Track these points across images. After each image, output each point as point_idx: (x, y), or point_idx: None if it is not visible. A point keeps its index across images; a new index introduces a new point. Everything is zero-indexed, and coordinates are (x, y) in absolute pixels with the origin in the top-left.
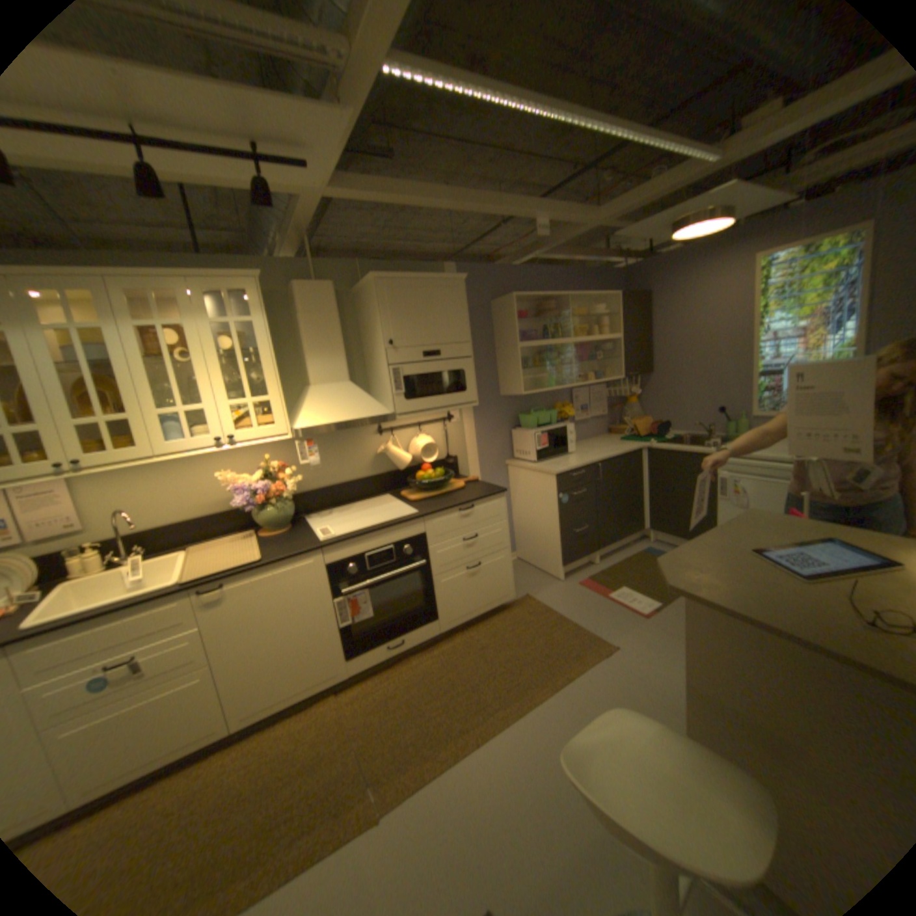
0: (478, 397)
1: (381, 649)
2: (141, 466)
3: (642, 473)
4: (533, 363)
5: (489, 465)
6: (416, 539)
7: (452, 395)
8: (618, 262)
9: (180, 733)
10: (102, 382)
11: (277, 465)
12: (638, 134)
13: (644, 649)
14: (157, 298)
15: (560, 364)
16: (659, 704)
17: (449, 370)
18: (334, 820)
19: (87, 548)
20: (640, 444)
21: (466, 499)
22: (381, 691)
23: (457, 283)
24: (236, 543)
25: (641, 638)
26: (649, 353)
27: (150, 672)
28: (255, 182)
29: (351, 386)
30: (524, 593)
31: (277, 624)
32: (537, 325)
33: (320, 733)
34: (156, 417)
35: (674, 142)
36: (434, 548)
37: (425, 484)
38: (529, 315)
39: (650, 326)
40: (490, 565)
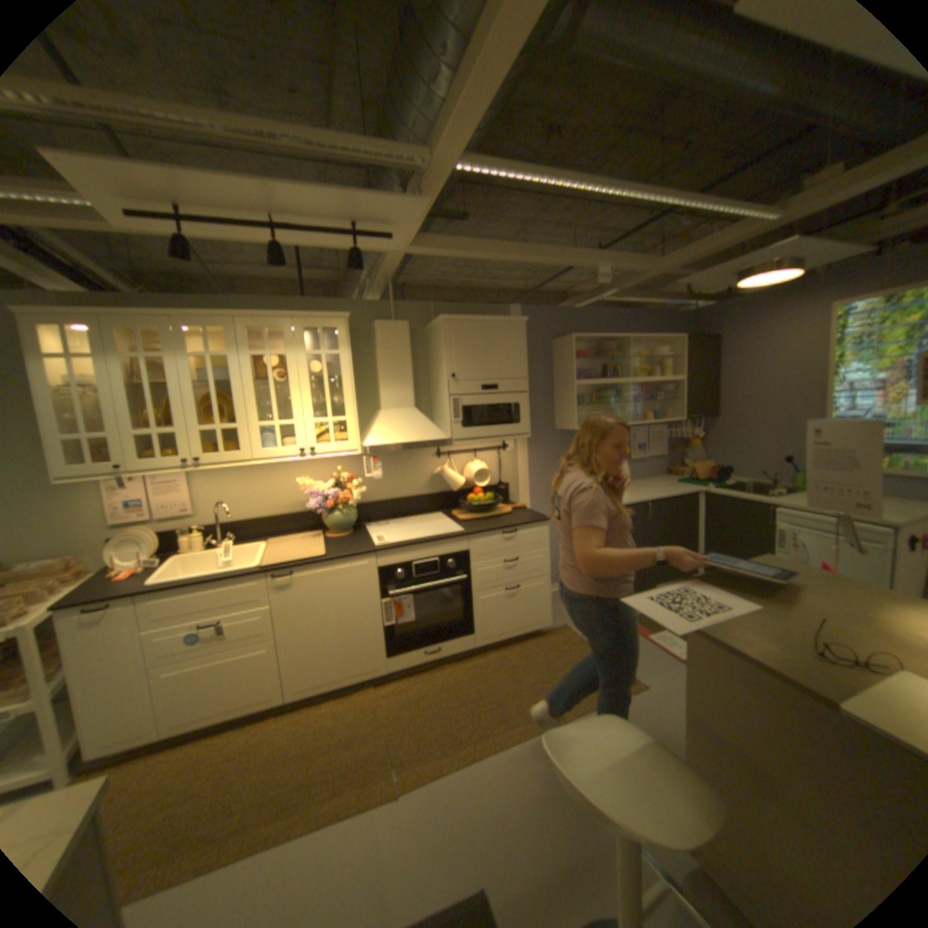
0: (534, 429)
1: (419, 653)
2: (241, 467)
3: (698, 517)
4: (591, 399)
5: (540, 495)
6: (459, 555)
7: (506, 426)
8: (690, 304)
9: (246, 694)
10: (222, 398)
11: (347, 476)
12: (691, 199)
13: (676, 693)
14: (269, 332)
15: (618, 402)
16: (681, 747)
17: (505, 403)
18: (361, 790)
19: (194, 530)
20: (698, 488)
21: (510, 523)
22: (415, 691)
23: (519, 325)
24: (307, 540)
25: (675, 682)
26: (715, 396)
27: (230, 637)
28: (352, 247)
29: (416, 412)
30: (562, 623)
31: (332, 614)
32: (598, 363)
33: (358, 717)
34: (258, 428)
35: (729, 204)
36: (475, 566)
37: (474, 506)
38: (591, 354)
39: (719, 369)
40: (528, 589)
